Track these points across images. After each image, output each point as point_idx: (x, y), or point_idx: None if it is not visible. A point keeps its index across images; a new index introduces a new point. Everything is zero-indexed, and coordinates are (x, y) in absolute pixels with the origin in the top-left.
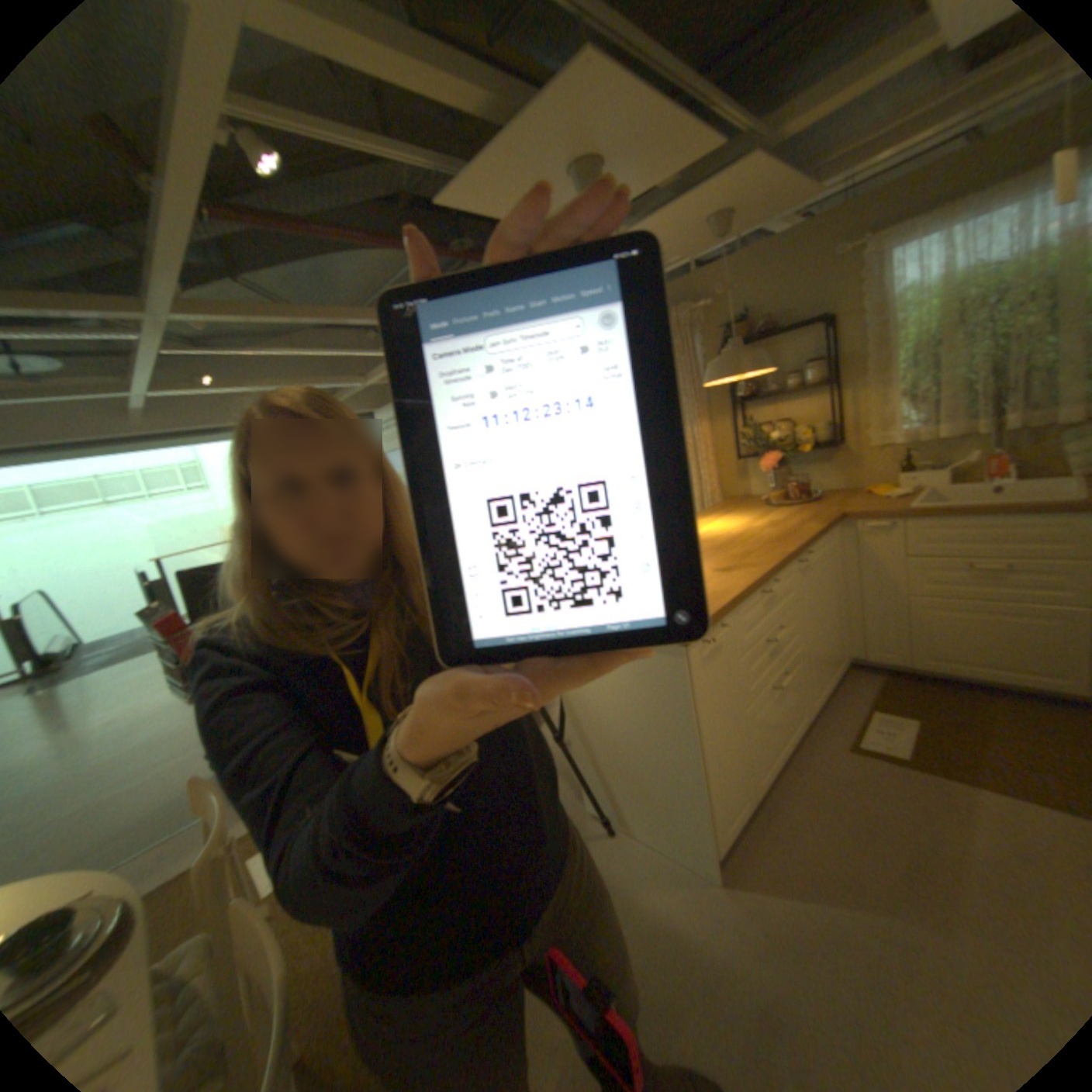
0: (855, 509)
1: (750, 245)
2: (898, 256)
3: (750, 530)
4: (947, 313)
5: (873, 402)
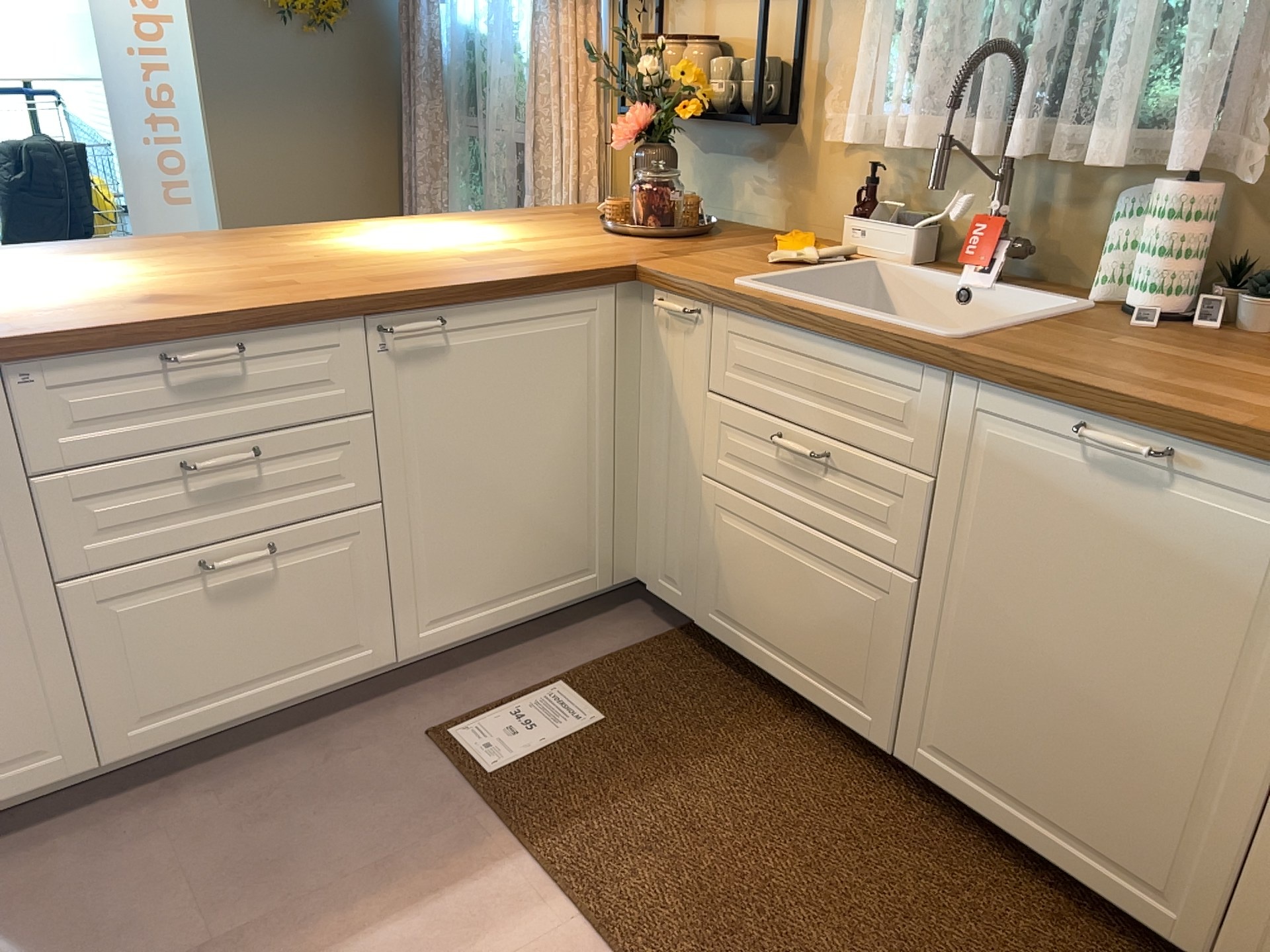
0: (666, 264)
1: None
2: None
3: (434, 254)
4: None
5: (845, 37)
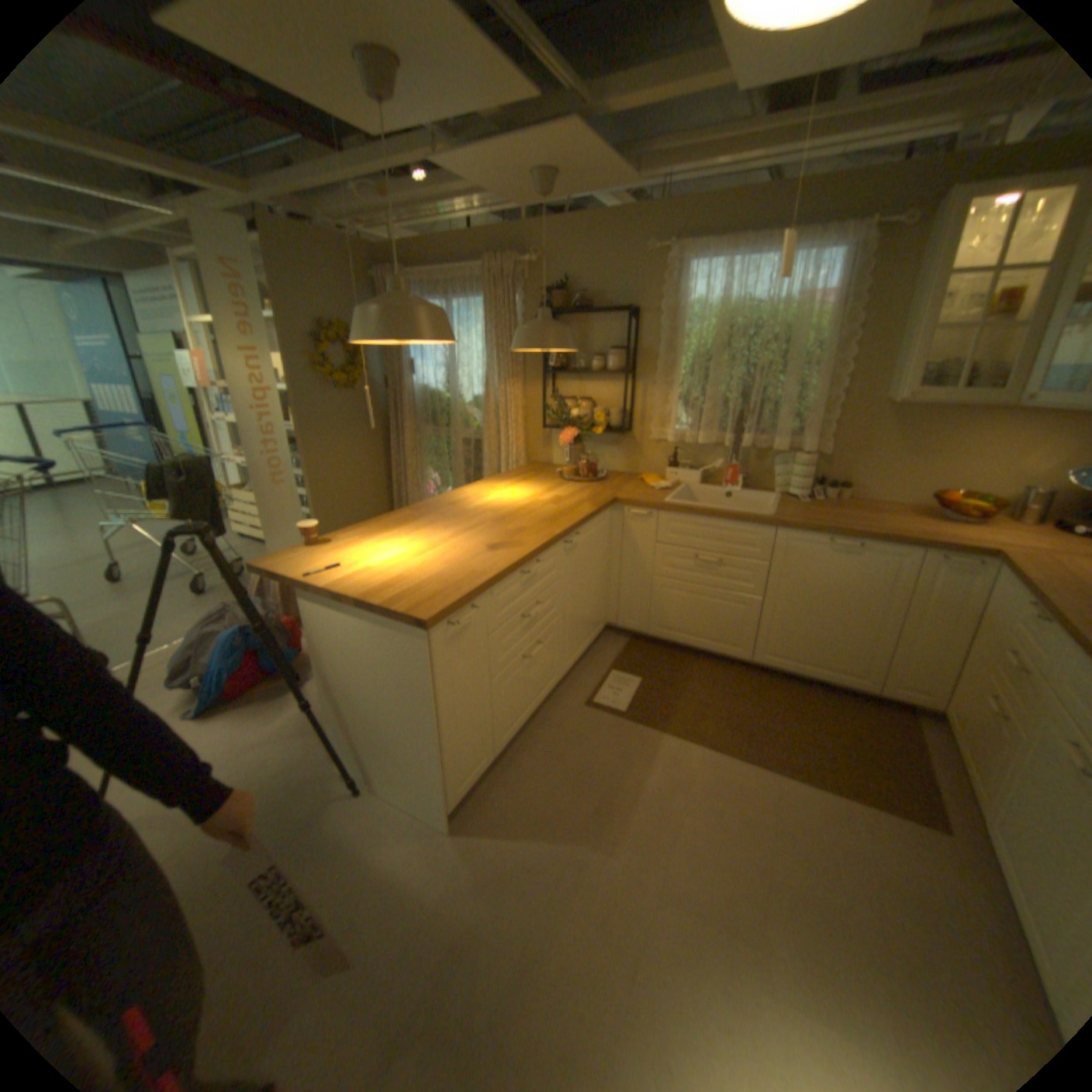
0: (625, 496)
1: (579, 213)
2: (694, 271)
3: (535, 505)
4: (719, 336)
5: (657, 401)
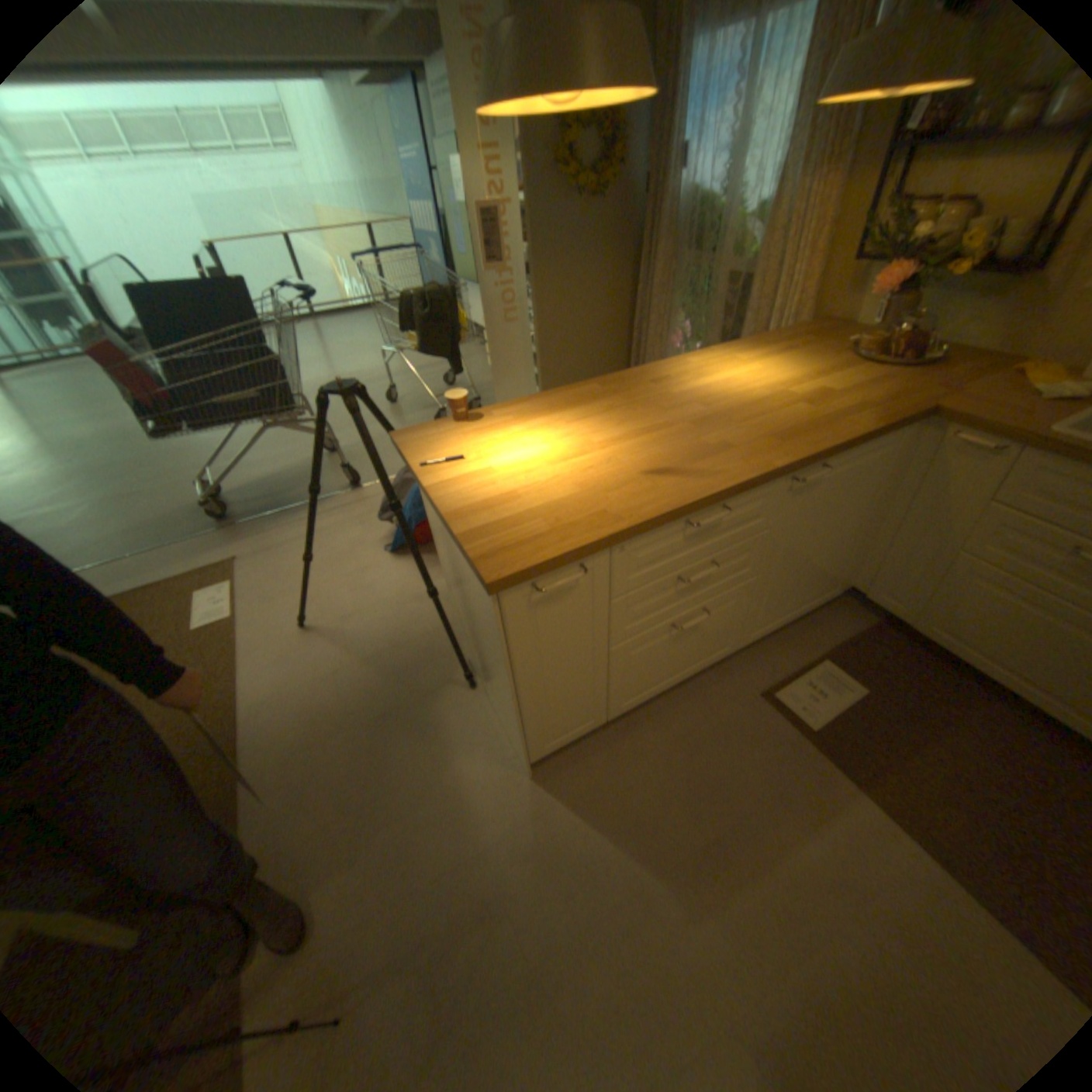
0: (965, 404)
1: None
2: None
3: (779, 399)
4: None
5: None
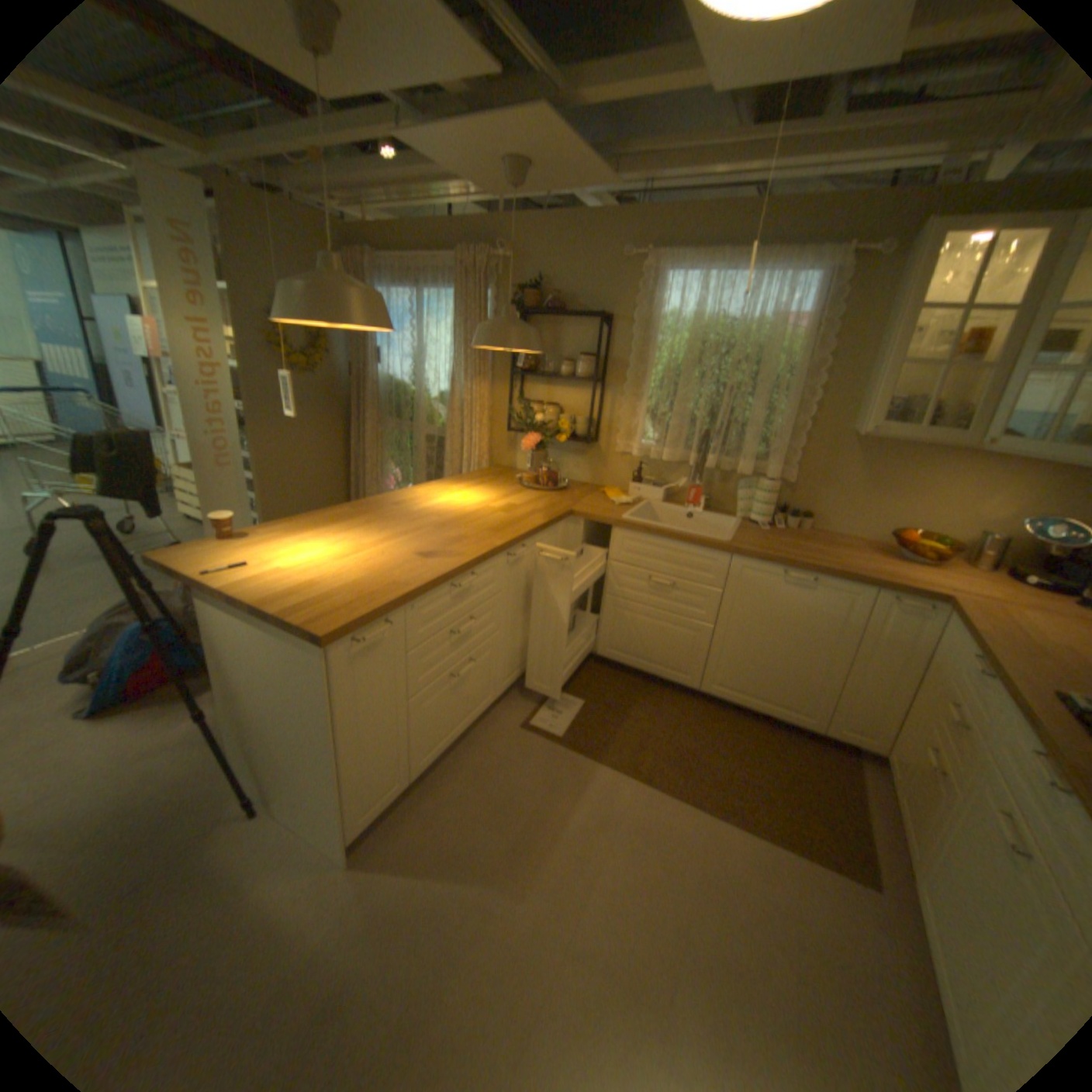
0: (582, 509)
1: (558, 211)
2: (669, 281)
3: (485, 511)
4: (690, 352)
5: (625, 412)
